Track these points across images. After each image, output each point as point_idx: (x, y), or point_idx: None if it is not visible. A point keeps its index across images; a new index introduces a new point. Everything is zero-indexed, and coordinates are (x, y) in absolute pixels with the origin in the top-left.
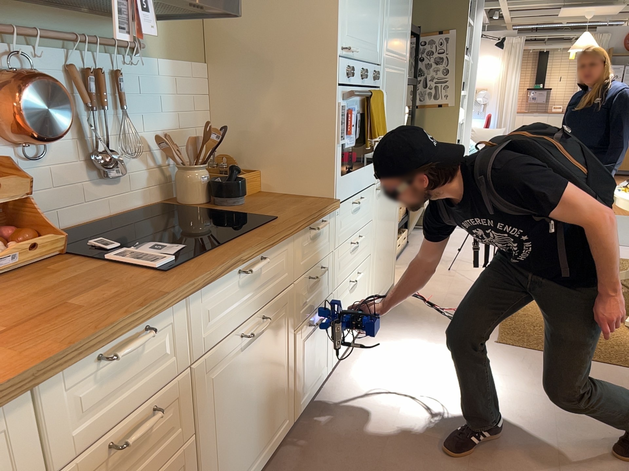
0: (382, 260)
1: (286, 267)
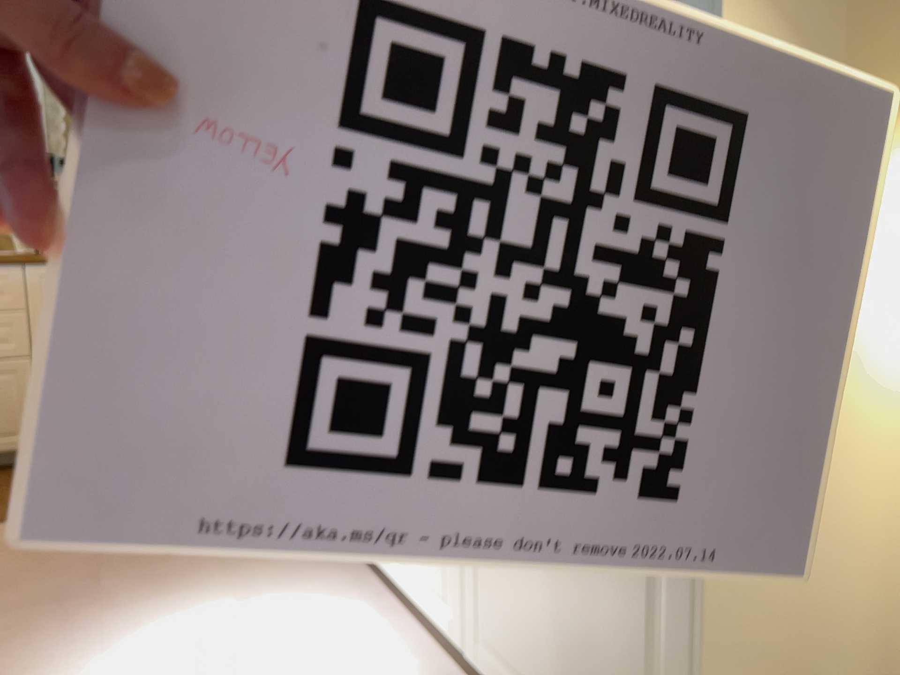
0: (540, 587)
1: None
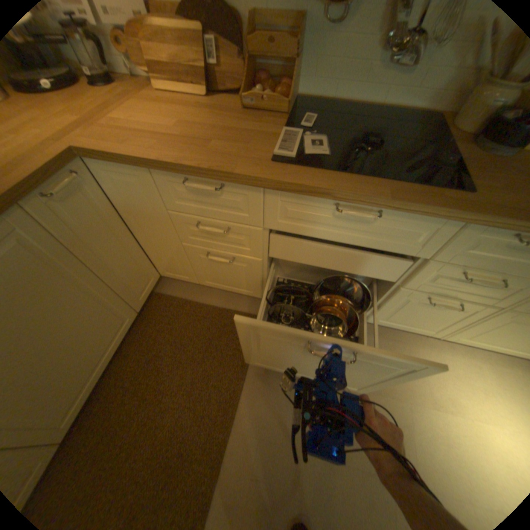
0: None
1: (425, 241)
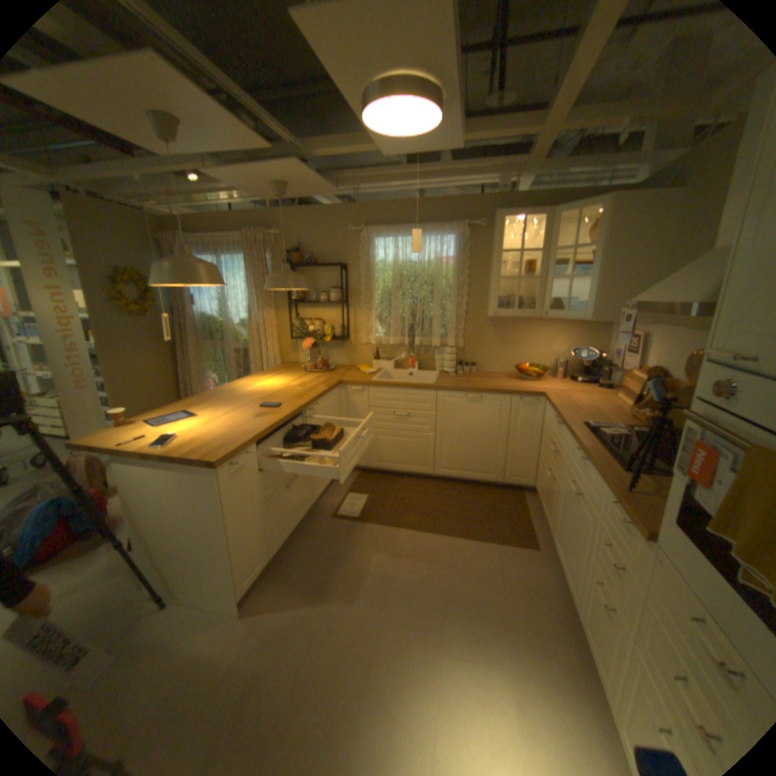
0: None
1: (599, 497)
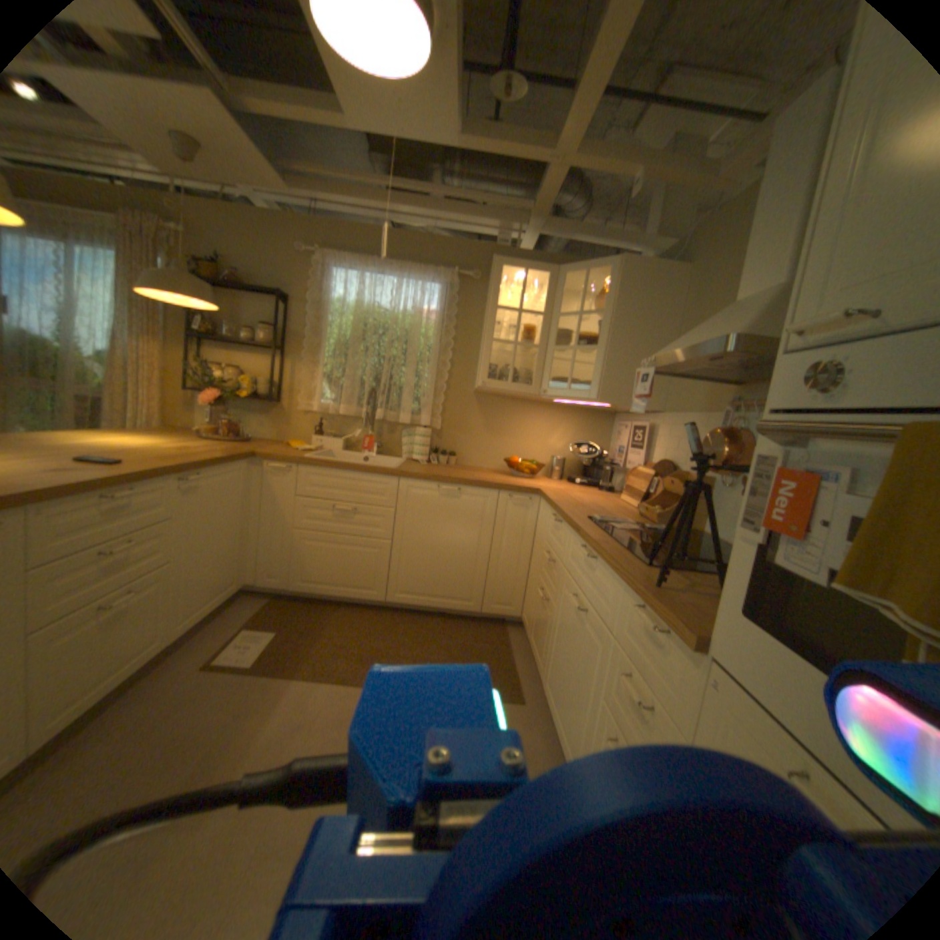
0: None
1: (611, 606)
